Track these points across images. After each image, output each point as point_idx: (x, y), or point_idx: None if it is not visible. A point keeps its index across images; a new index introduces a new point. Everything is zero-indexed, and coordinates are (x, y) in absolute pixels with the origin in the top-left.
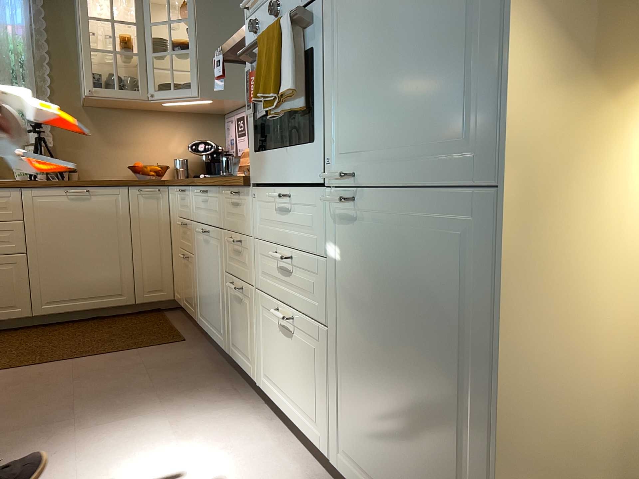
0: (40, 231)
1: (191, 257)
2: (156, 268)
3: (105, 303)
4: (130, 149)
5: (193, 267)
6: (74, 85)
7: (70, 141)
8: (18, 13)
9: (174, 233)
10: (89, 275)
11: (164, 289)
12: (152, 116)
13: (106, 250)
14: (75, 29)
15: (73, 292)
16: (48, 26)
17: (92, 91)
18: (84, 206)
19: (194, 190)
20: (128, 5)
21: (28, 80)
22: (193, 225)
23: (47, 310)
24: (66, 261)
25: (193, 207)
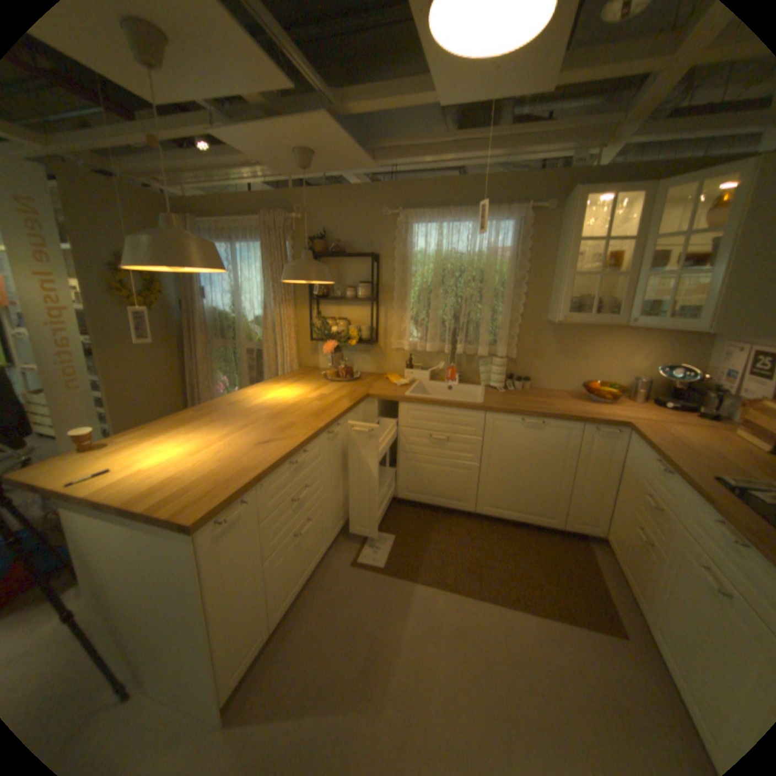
0: (493, 449)
1: (661, 555)
2: (594, 506)
3: (536, 521)
4: (586, 362)
5: (663, 571)
6: (544, 300)
7: (529, 352)
8: (509, 236)
9: (630, 487)
10: (528, 494)
11: (599, 527)
12: (619, 330)
13: (548, 478)
14: (558, 243)
15: (510, 504)
16: (532, 244)
17: (566, 317)
18: (537, 434)
19: (702, 500)
20: (629, 215)
21: (505, 299)
22: (683, 533)
23: (486, 511)
24: (510, 478)
25: (689, 513)
